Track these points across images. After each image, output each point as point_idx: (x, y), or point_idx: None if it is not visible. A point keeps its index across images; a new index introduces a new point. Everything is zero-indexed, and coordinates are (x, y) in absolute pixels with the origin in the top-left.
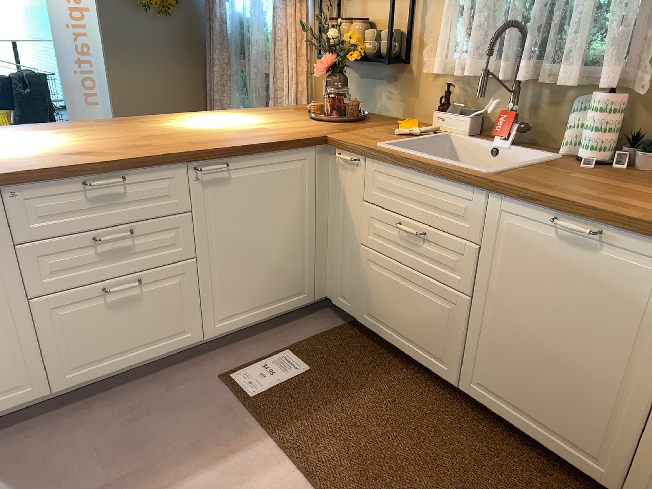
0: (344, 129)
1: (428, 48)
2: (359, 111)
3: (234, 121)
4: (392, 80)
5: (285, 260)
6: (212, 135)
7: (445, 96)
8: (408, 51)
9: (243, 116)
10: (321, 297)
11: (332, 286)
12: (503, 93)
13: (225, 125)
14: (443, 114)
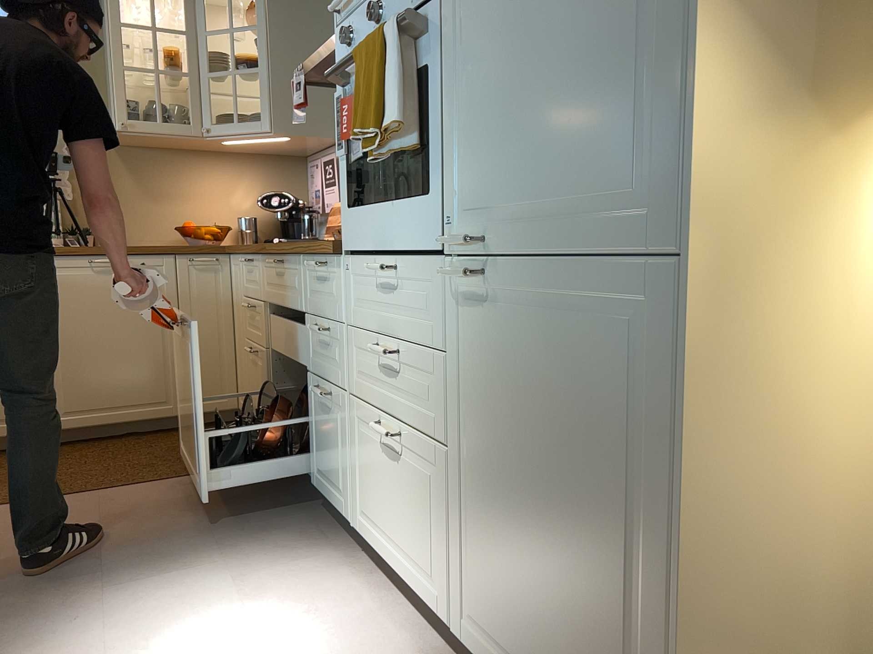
0: None
1: None
2: None
3: None
4: None
5: None
6: None
7: None
8: None
9: None
10: None
11: None
12: None
13: None
14: None
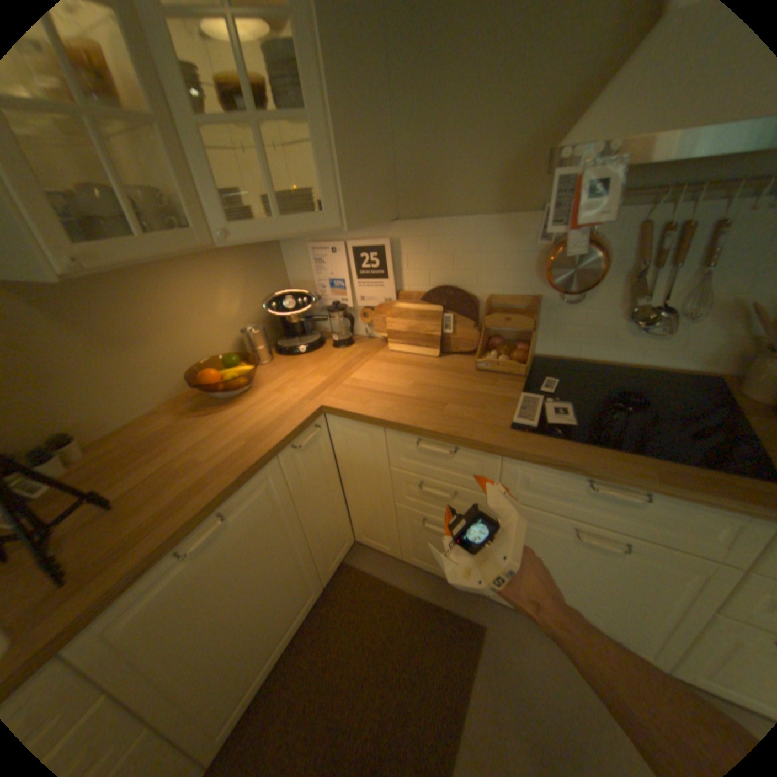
0: None
1: None
2: None
3: None
4: None
5: None
6: None
7: None
8: None
9: None
10: None
11: None
12: None
13: None
14: None
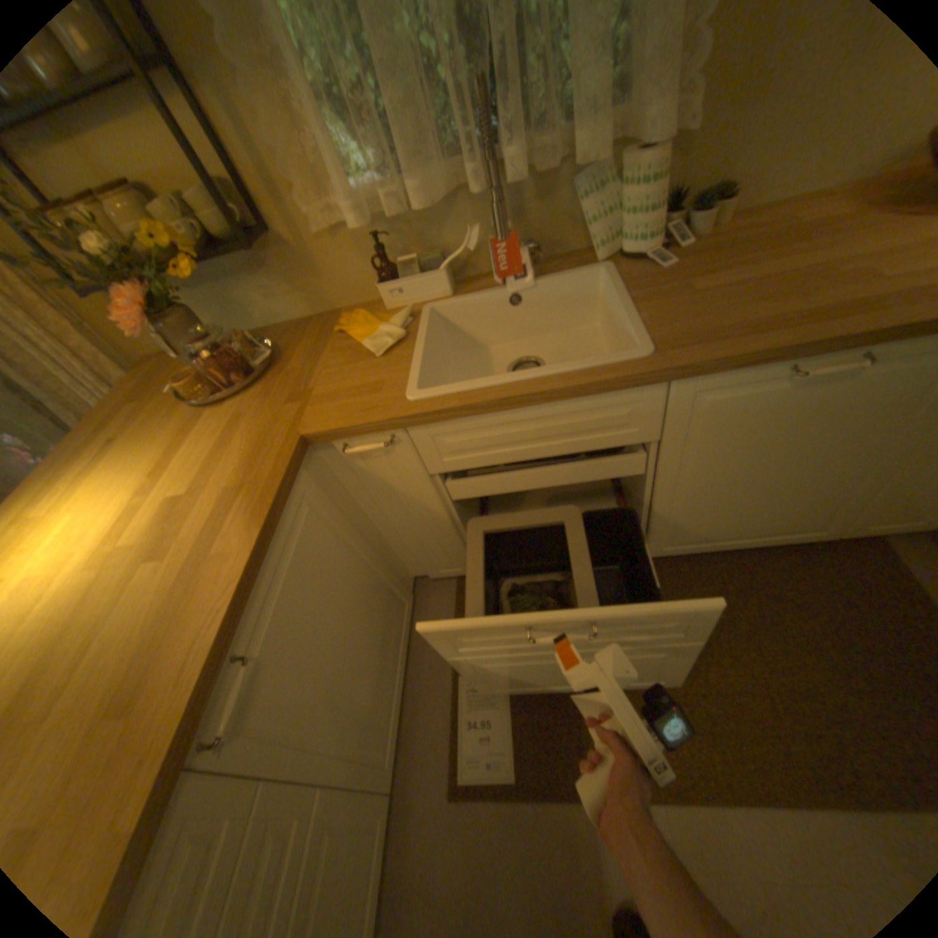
0: (289, 394)
1: (289, 183)
2: (250, 342)
3: (80, 523)
4: (255, 265)
5: (375, 612)
6: (107, 620)
7: (381, 252)
8: (254, 205)
9: (71, 490)
10: (411, 583)
11: (418, 566)
12: (463, 208)
13: (81, 553)
14: (398, 281)
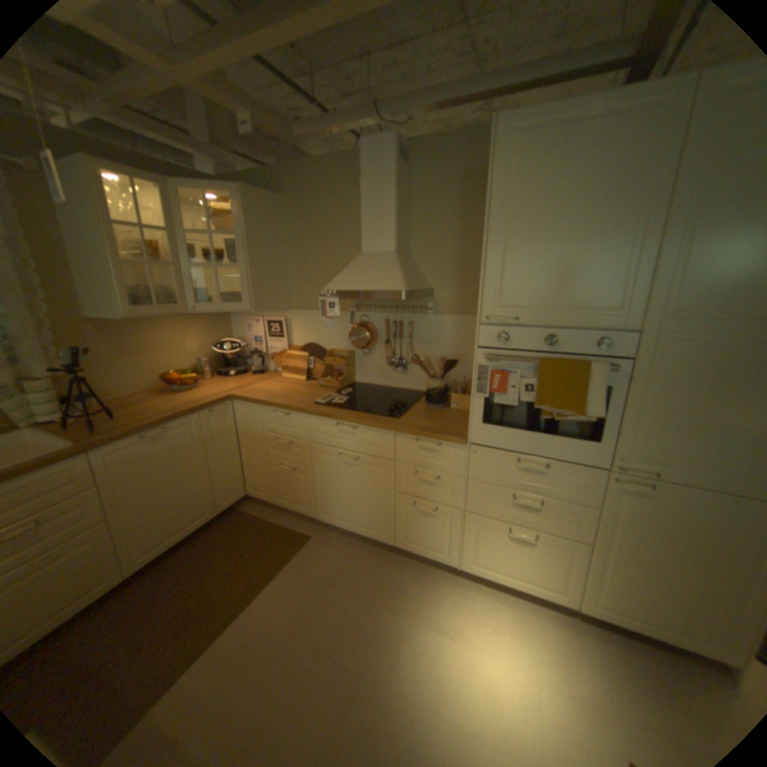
0: None
1: None
2: None
3: None
4: None
5: None
6: None
7: None
8: None
9: None
10: None
11: None
12: None
13: None
14: None
